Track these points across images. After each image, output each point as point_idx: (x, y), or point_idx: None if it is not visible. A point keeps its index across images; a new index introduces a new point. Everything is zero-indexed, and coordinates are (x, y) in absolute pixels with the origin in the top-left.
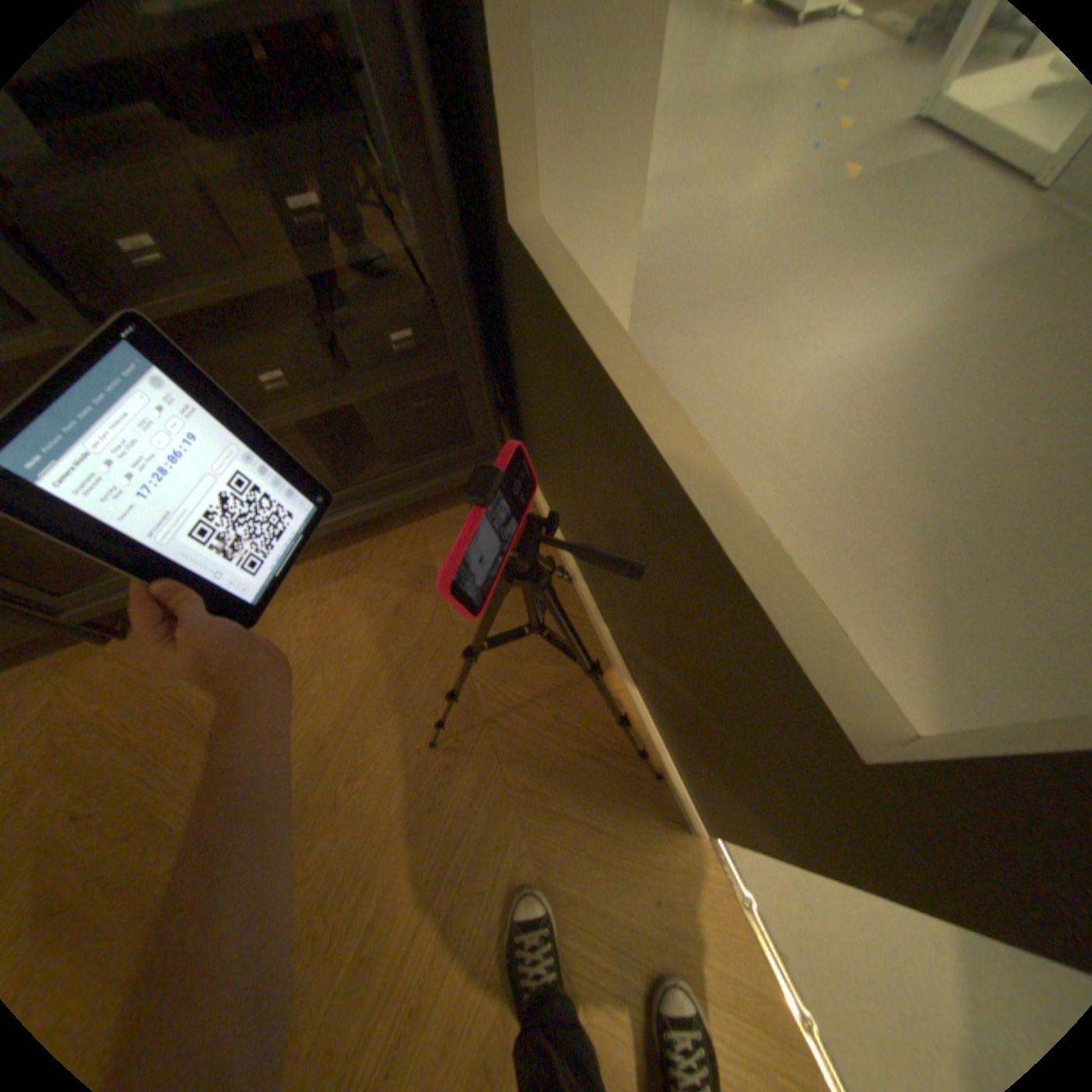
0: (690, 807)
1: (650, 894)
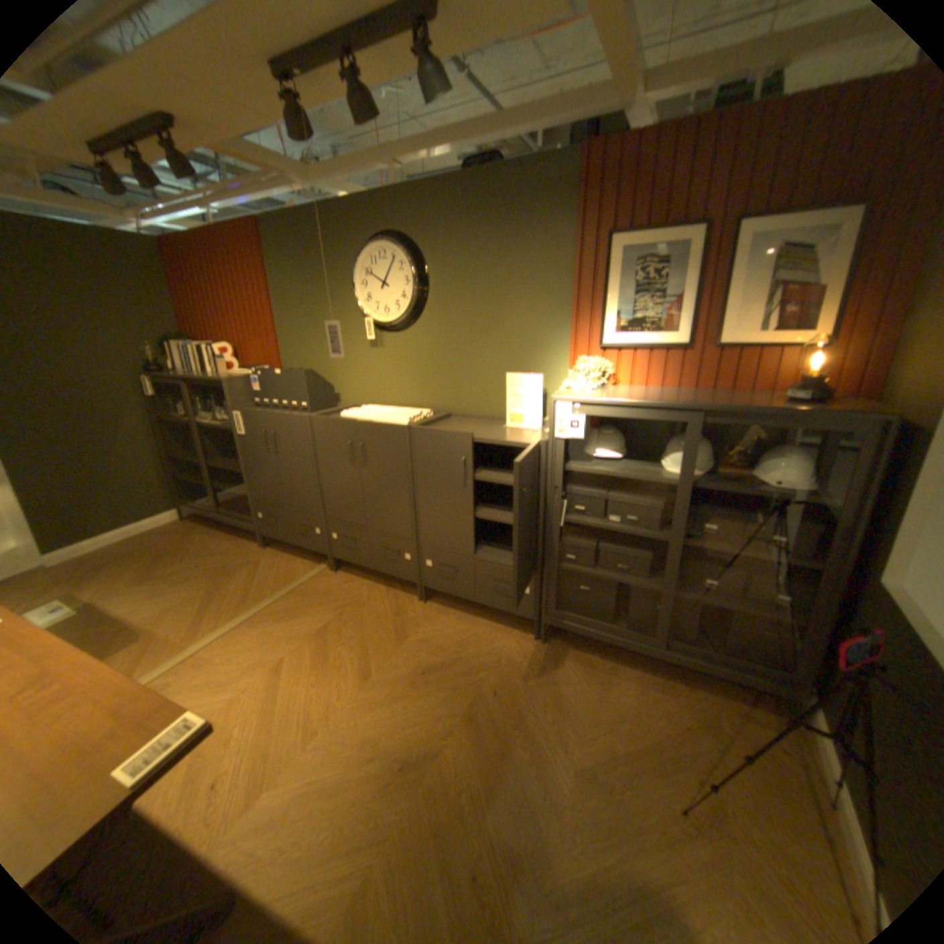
0: None
1: None
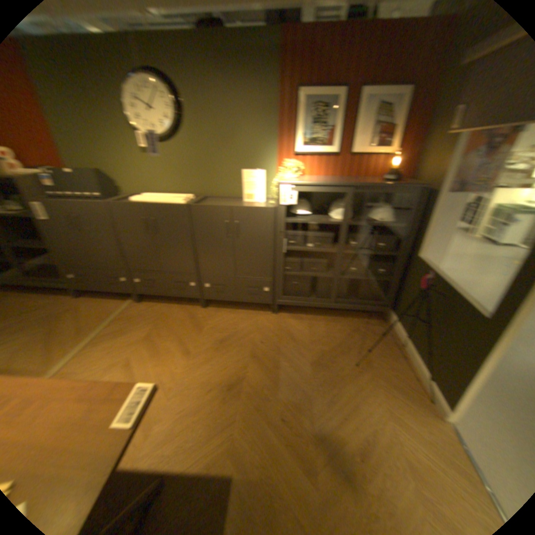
0: (446, 405)
1: (428, 430)
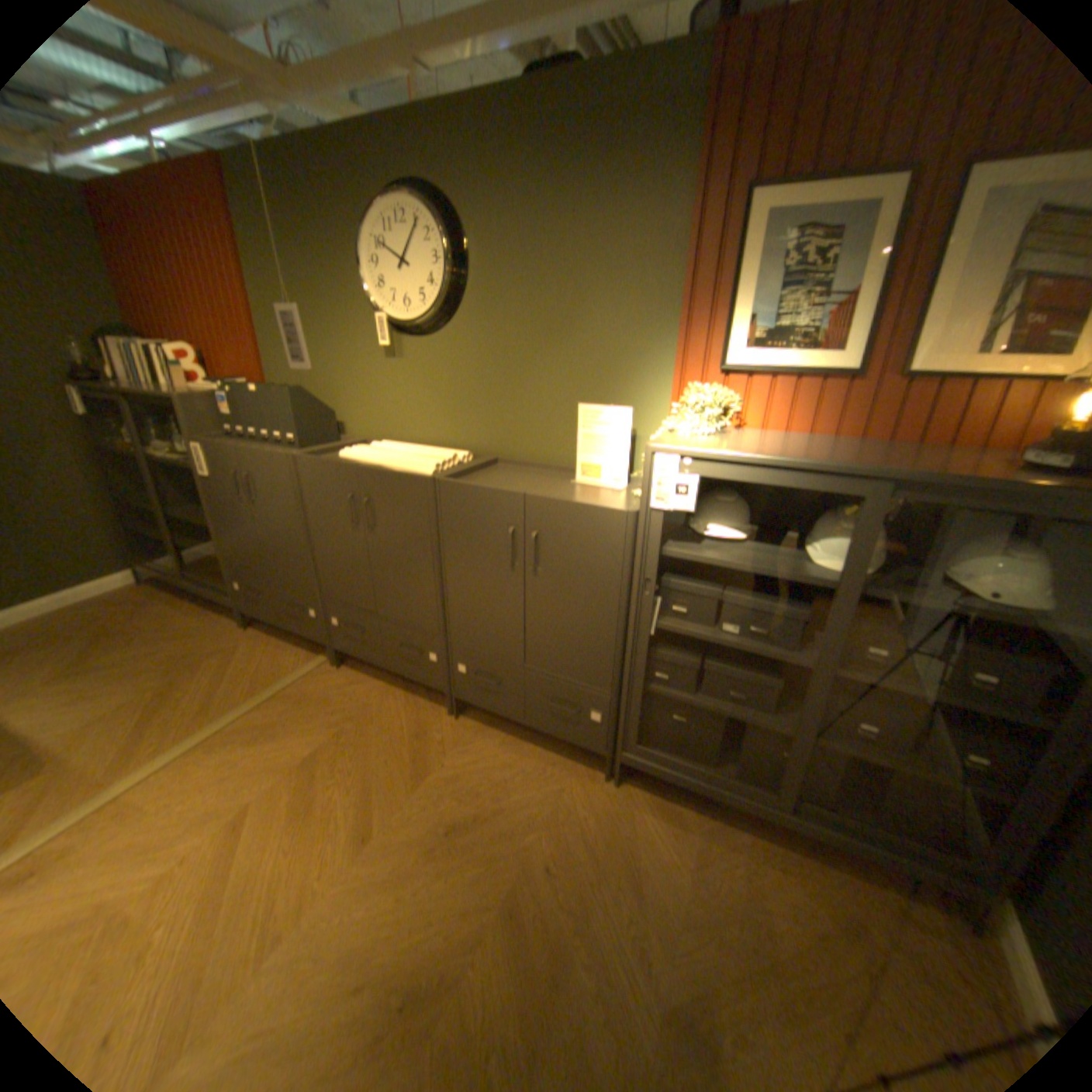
0: None
1: None
